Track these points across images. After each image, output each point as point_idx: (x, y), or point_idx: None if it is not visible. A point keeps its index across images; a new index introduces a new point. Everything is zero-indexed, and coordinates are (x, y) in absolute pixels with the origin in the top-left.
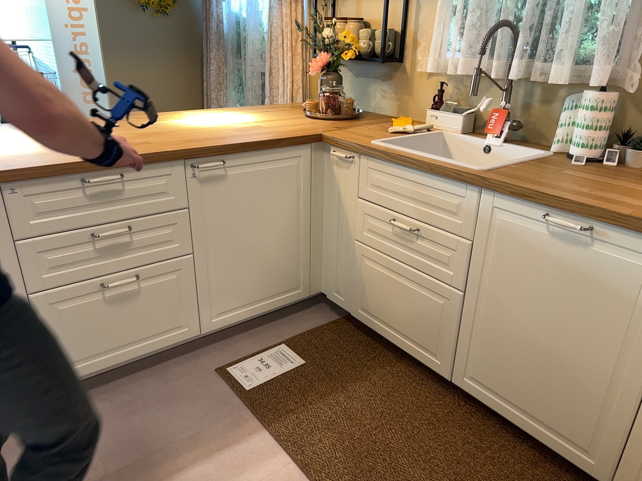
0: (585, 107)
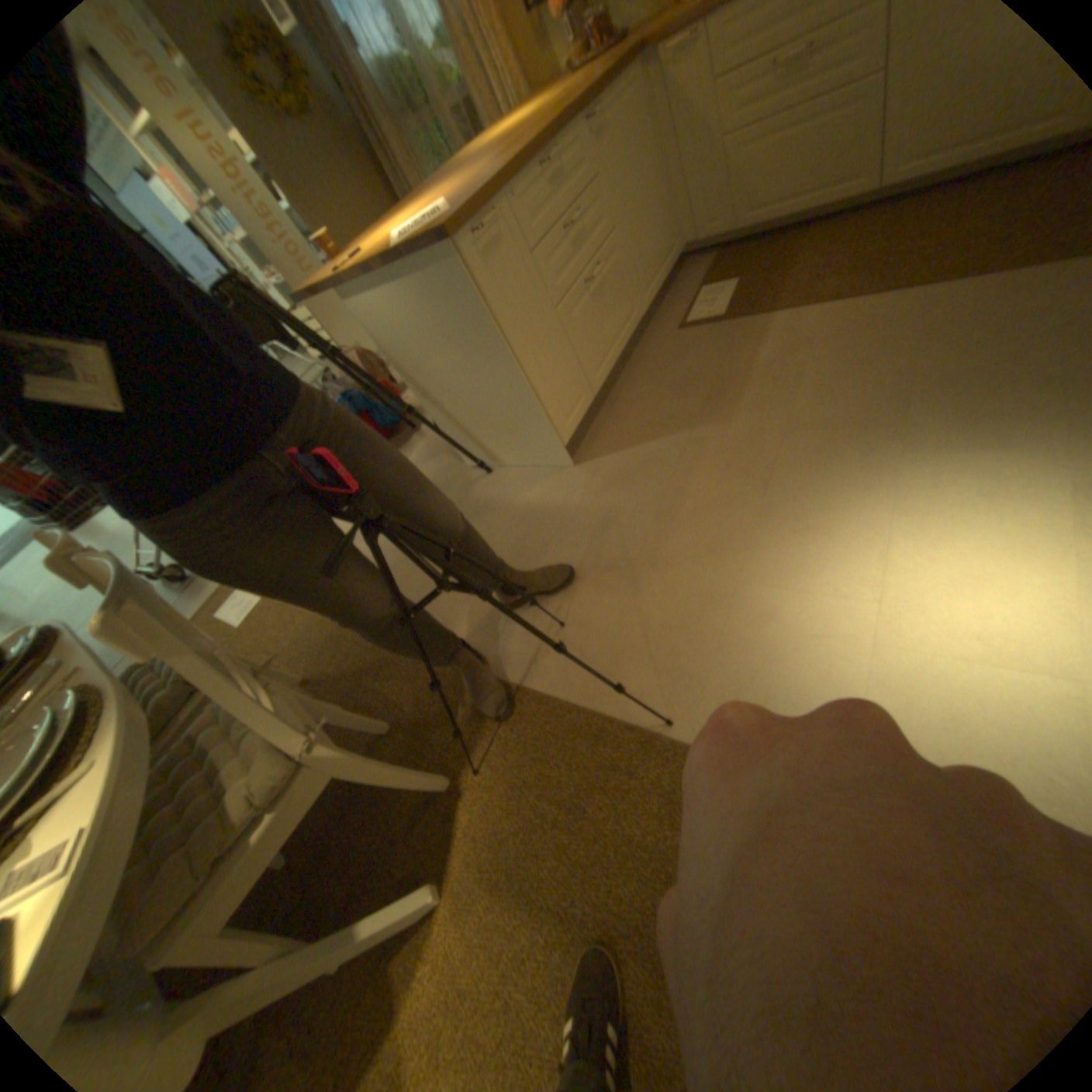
0: None
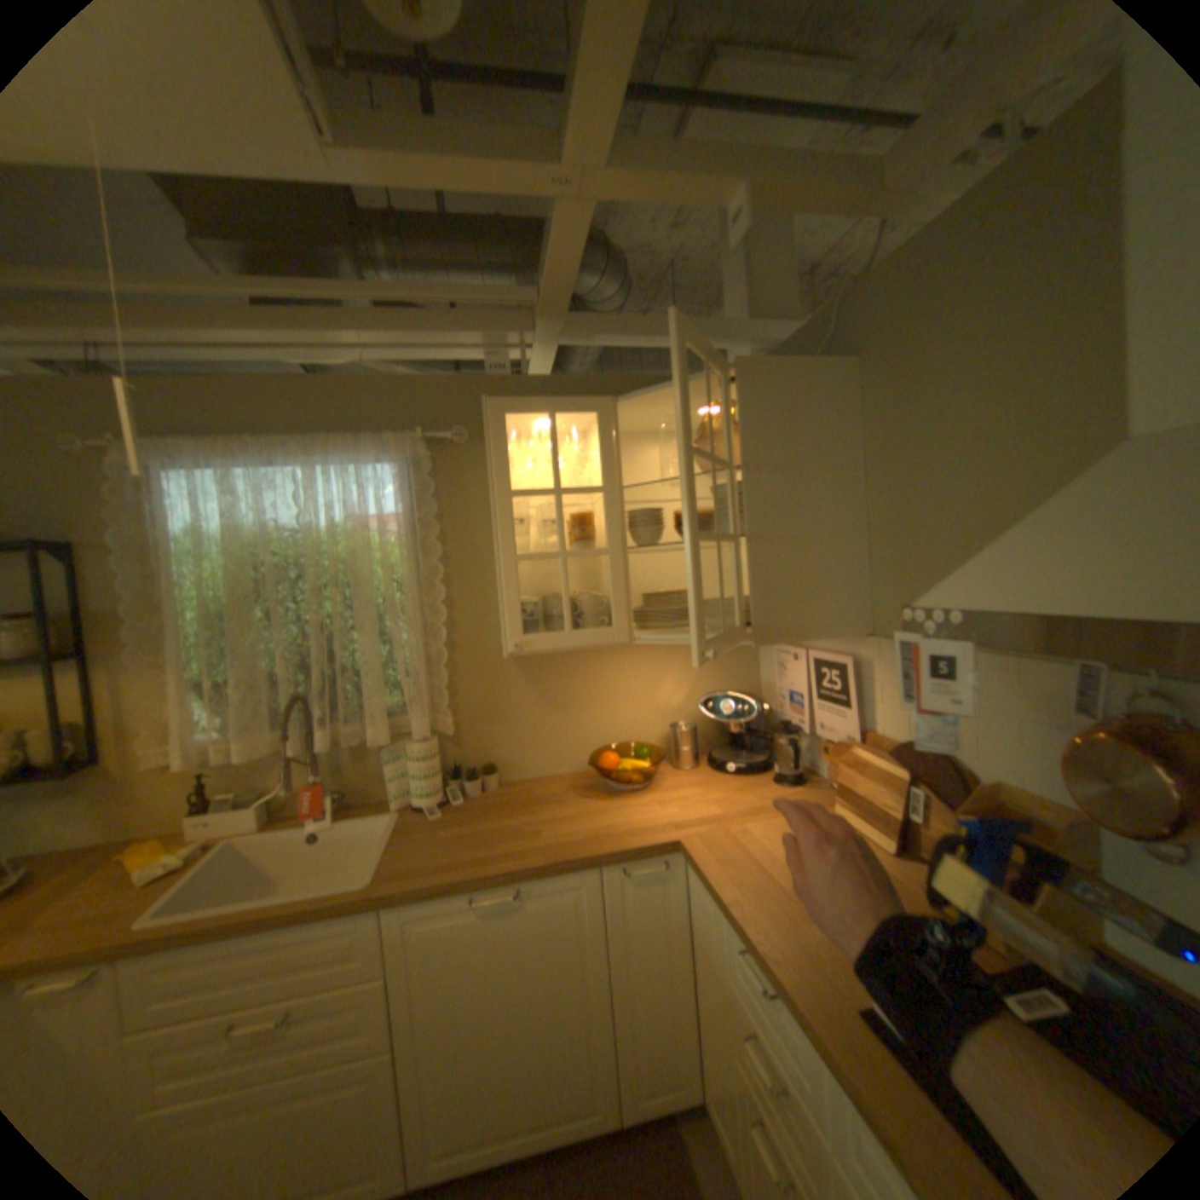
0: (417, 758)
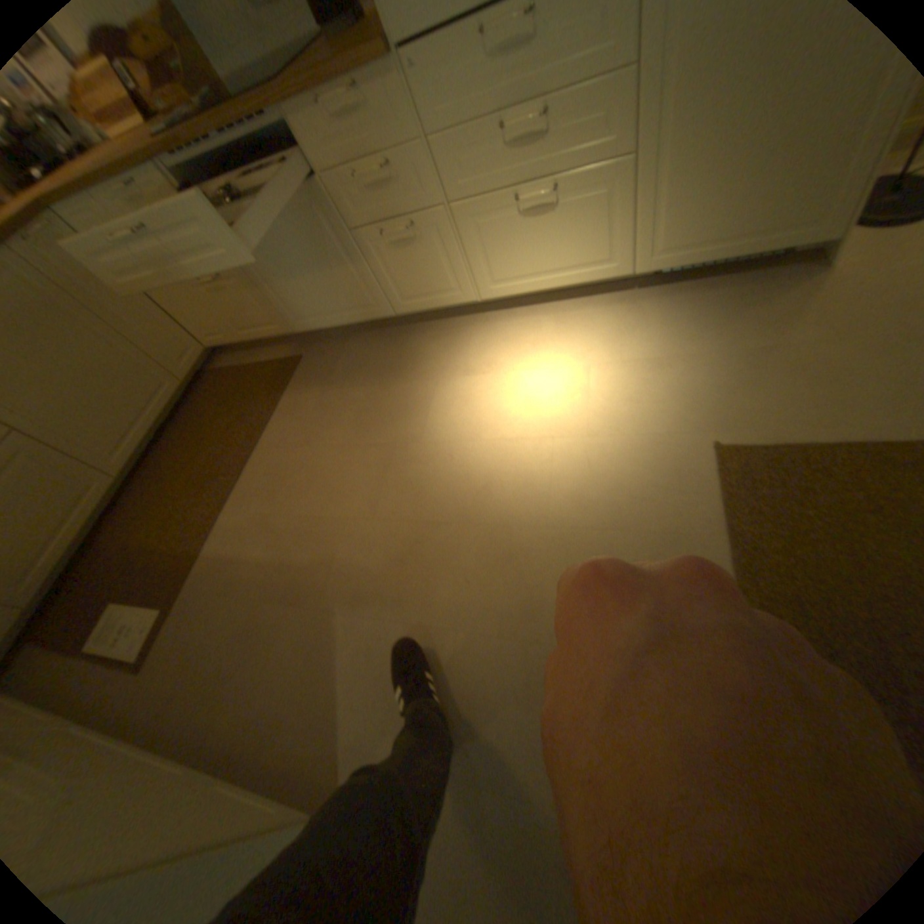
0: None
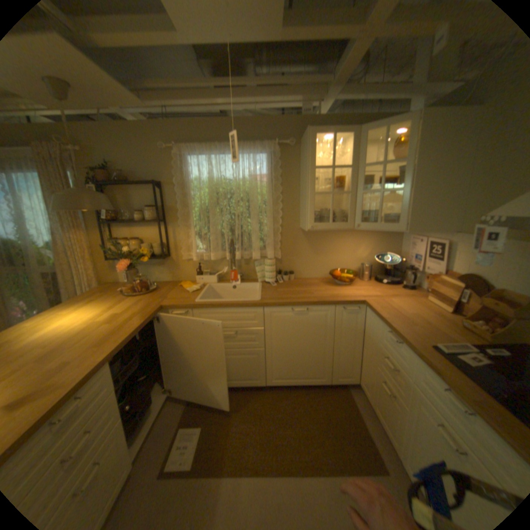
0: (268, 265)
